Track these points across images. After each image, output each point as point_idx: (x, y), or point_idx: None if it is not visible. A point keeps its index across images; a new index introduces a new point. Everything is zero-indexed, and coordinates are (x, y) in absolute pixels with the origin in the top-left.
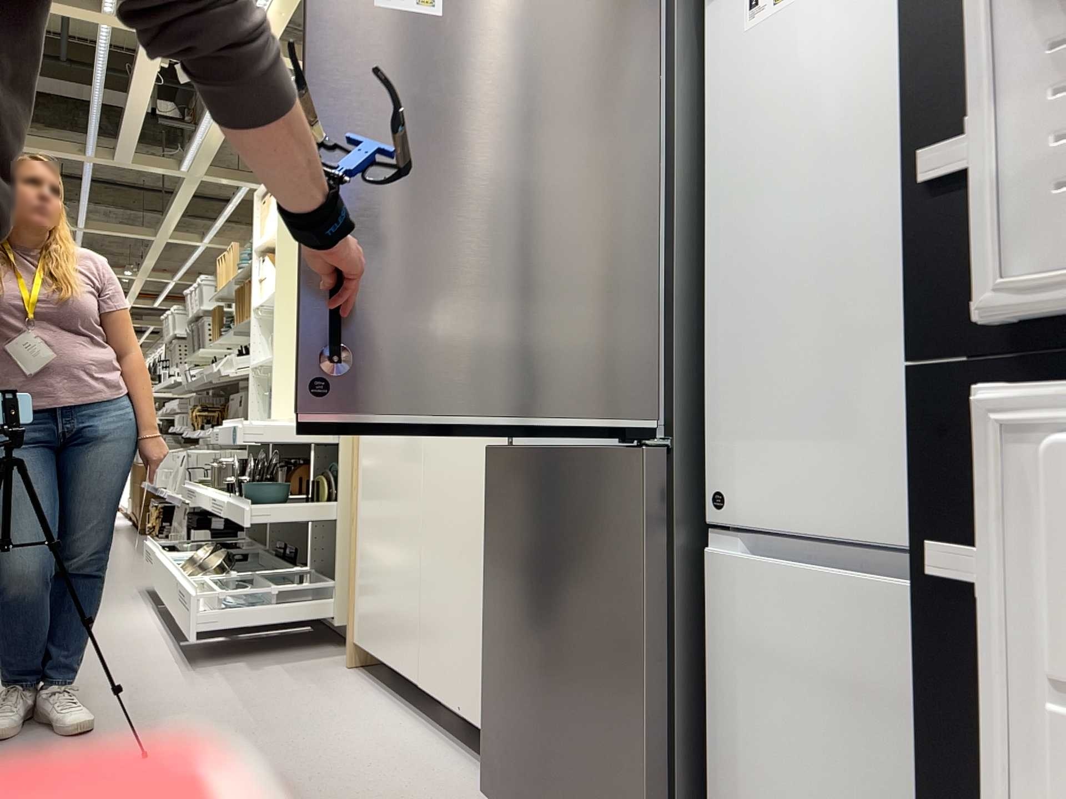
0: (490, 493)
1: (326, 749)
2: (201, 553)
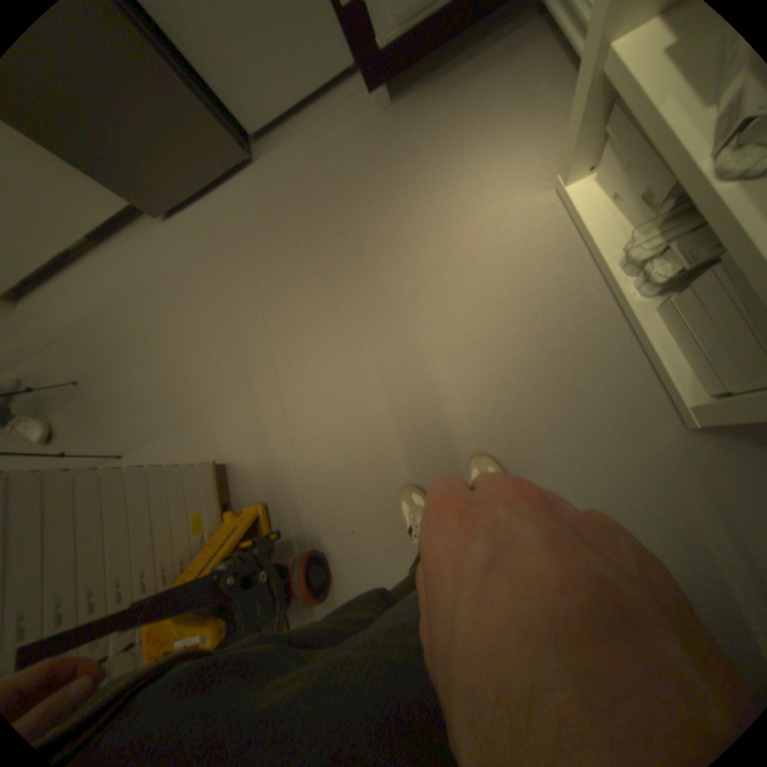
0: None
1: (93, 299)
2: None
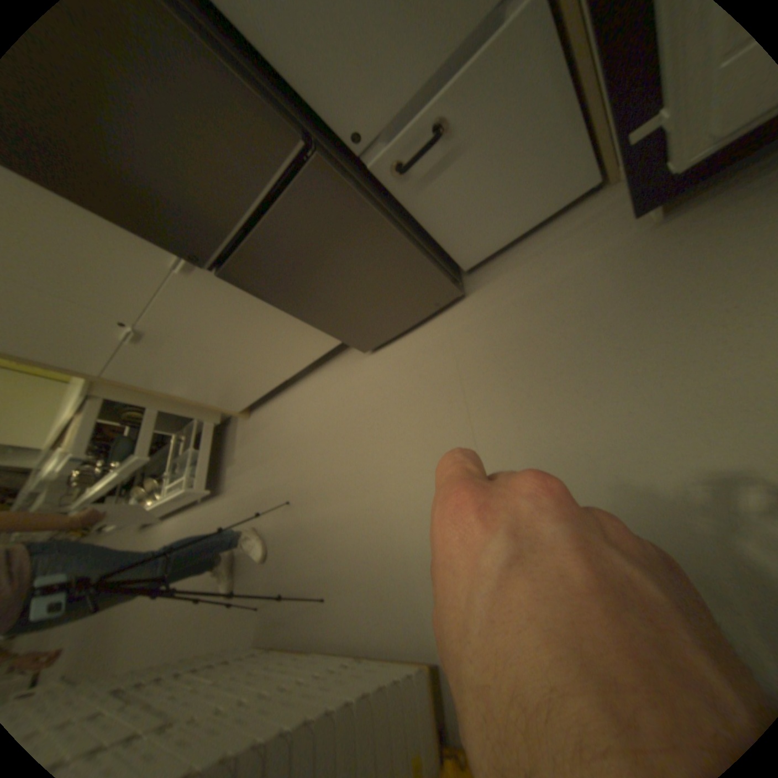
0: (244, 283)
1: (306, 421)
2: (135, 495)
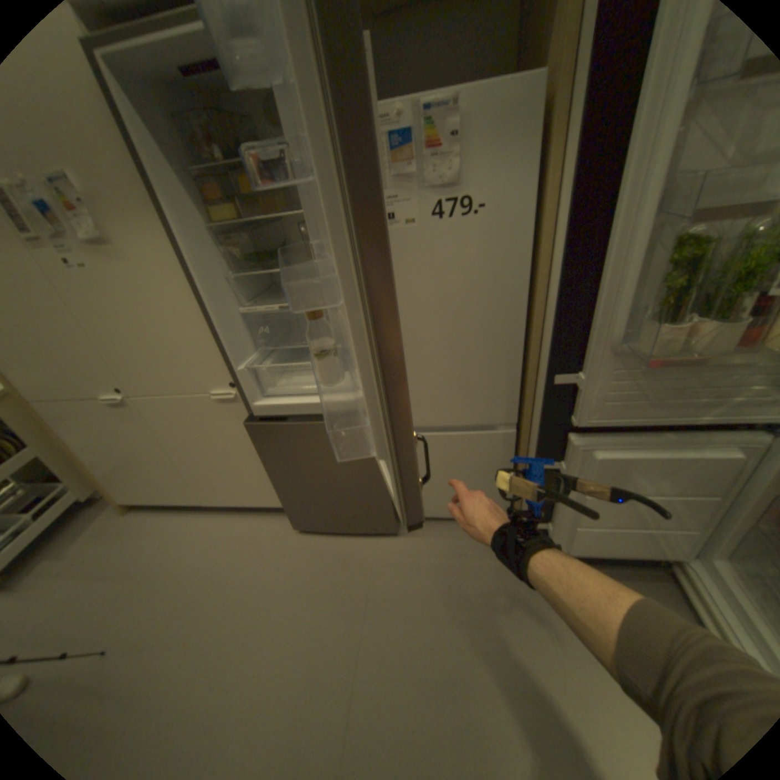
0: (256, 438)
1: (189, 560)
2: None
